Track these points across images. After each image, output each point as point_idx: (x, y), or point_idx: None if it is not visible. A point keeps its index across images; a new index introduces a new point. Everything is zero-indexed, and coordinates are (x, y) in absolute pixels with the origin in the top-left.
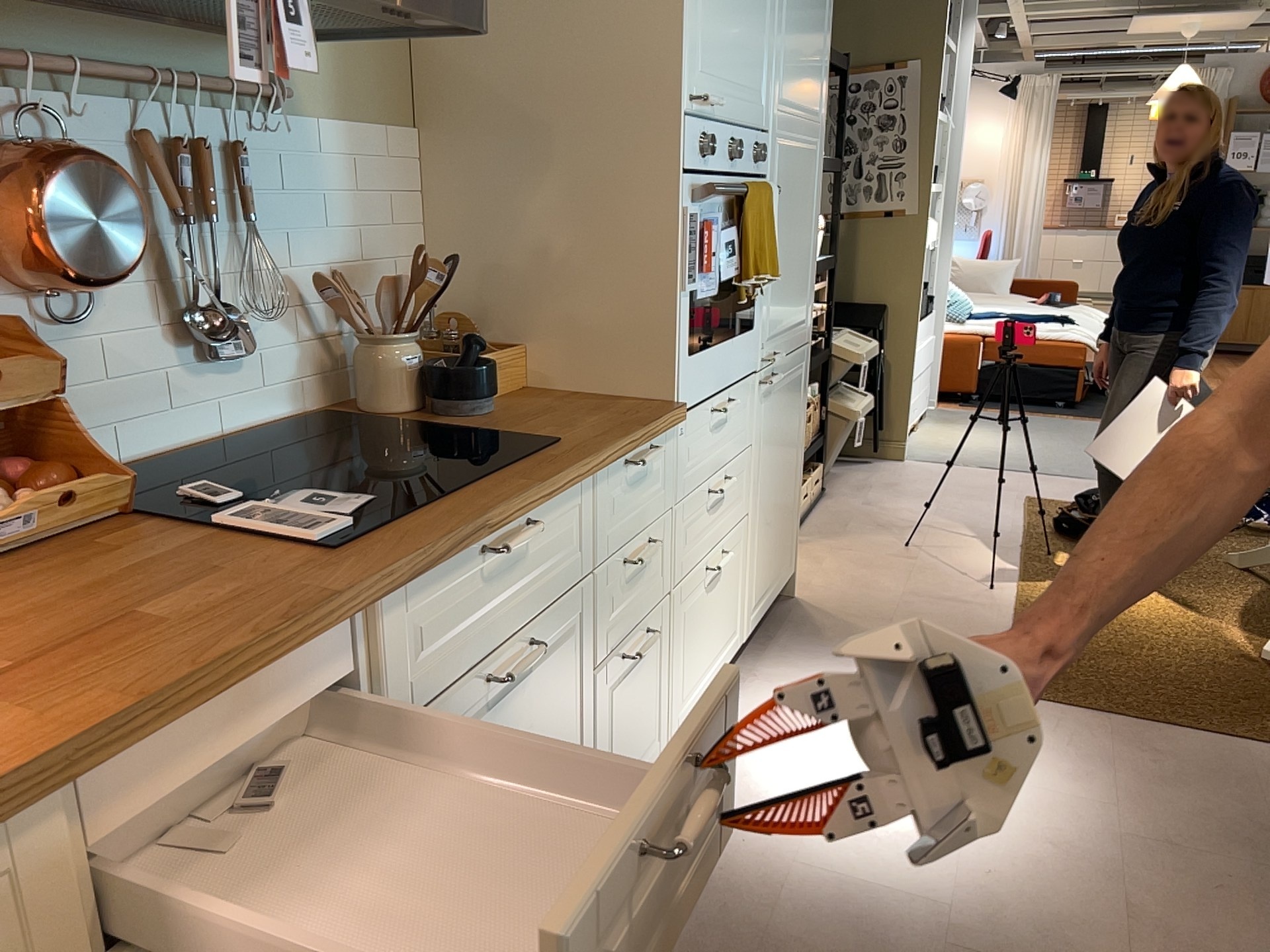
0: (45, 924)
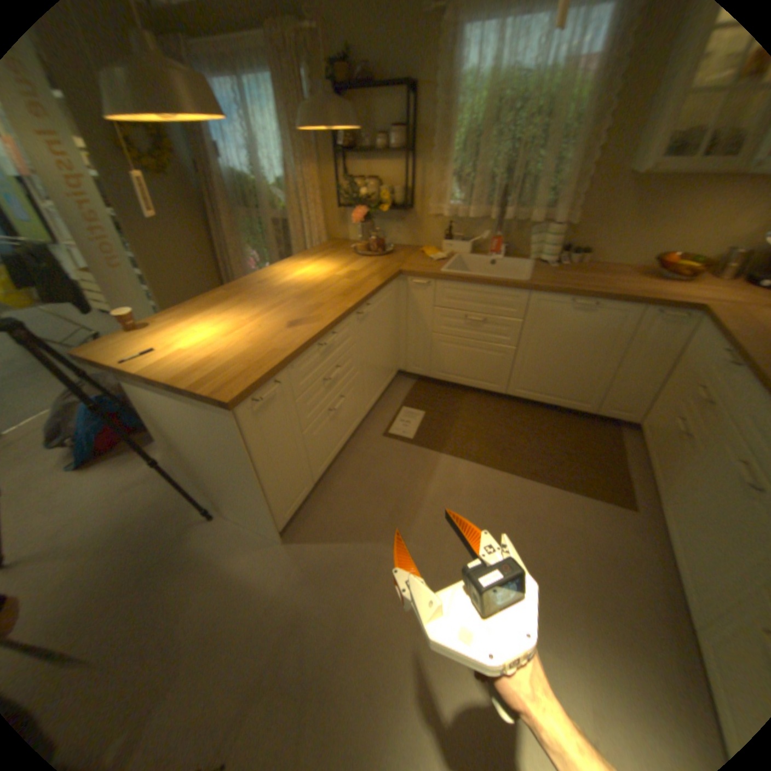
0: (708, 352)
